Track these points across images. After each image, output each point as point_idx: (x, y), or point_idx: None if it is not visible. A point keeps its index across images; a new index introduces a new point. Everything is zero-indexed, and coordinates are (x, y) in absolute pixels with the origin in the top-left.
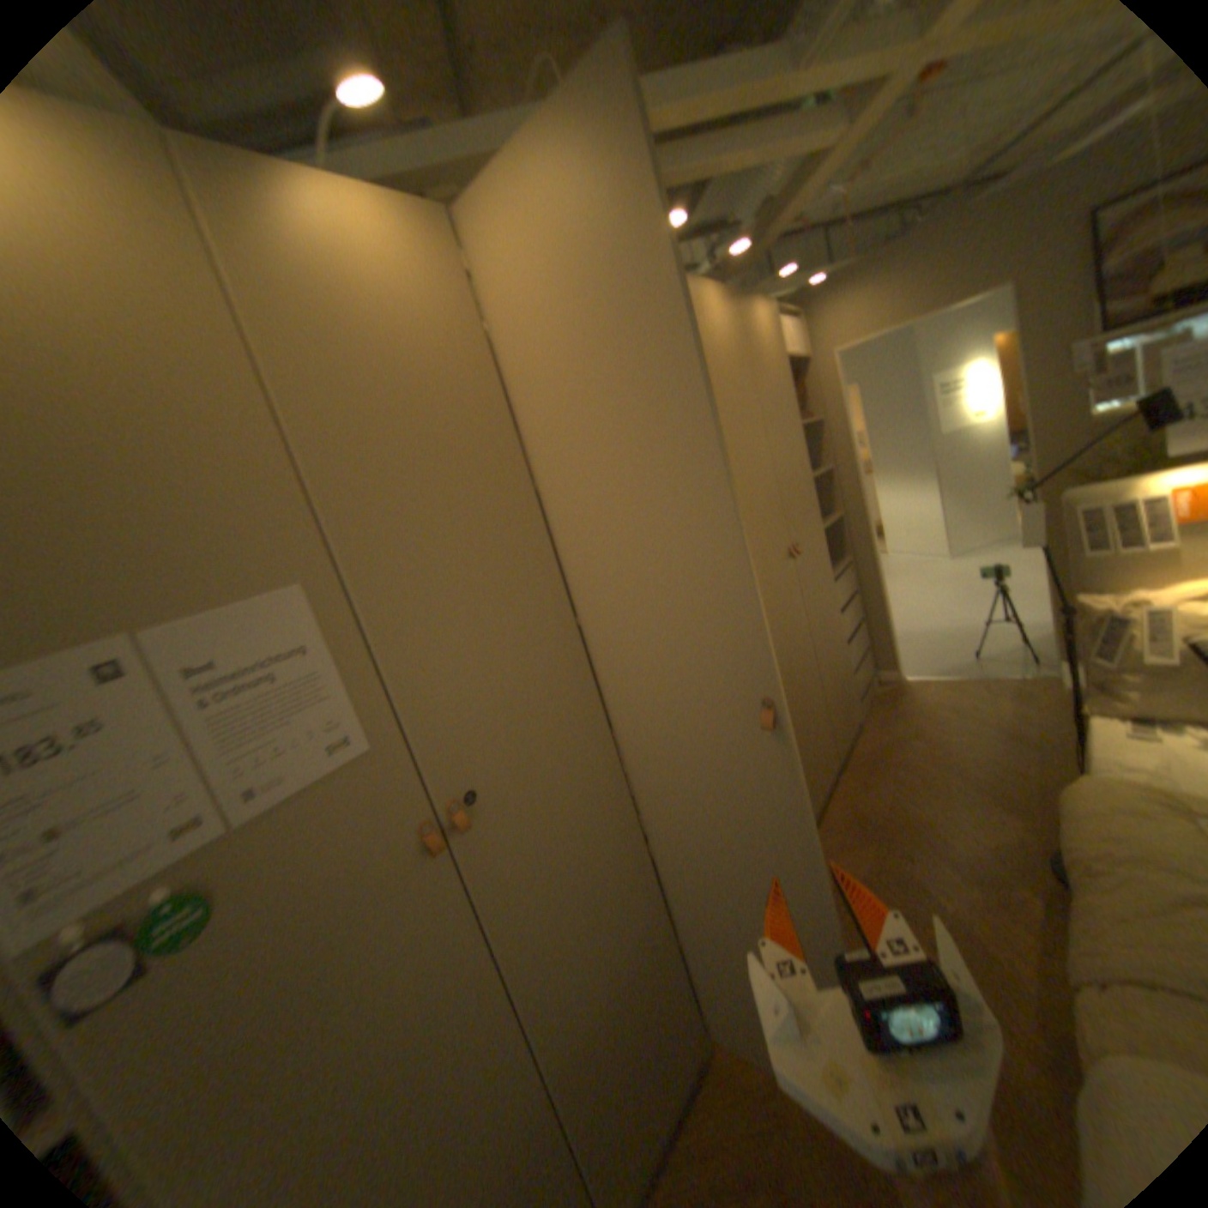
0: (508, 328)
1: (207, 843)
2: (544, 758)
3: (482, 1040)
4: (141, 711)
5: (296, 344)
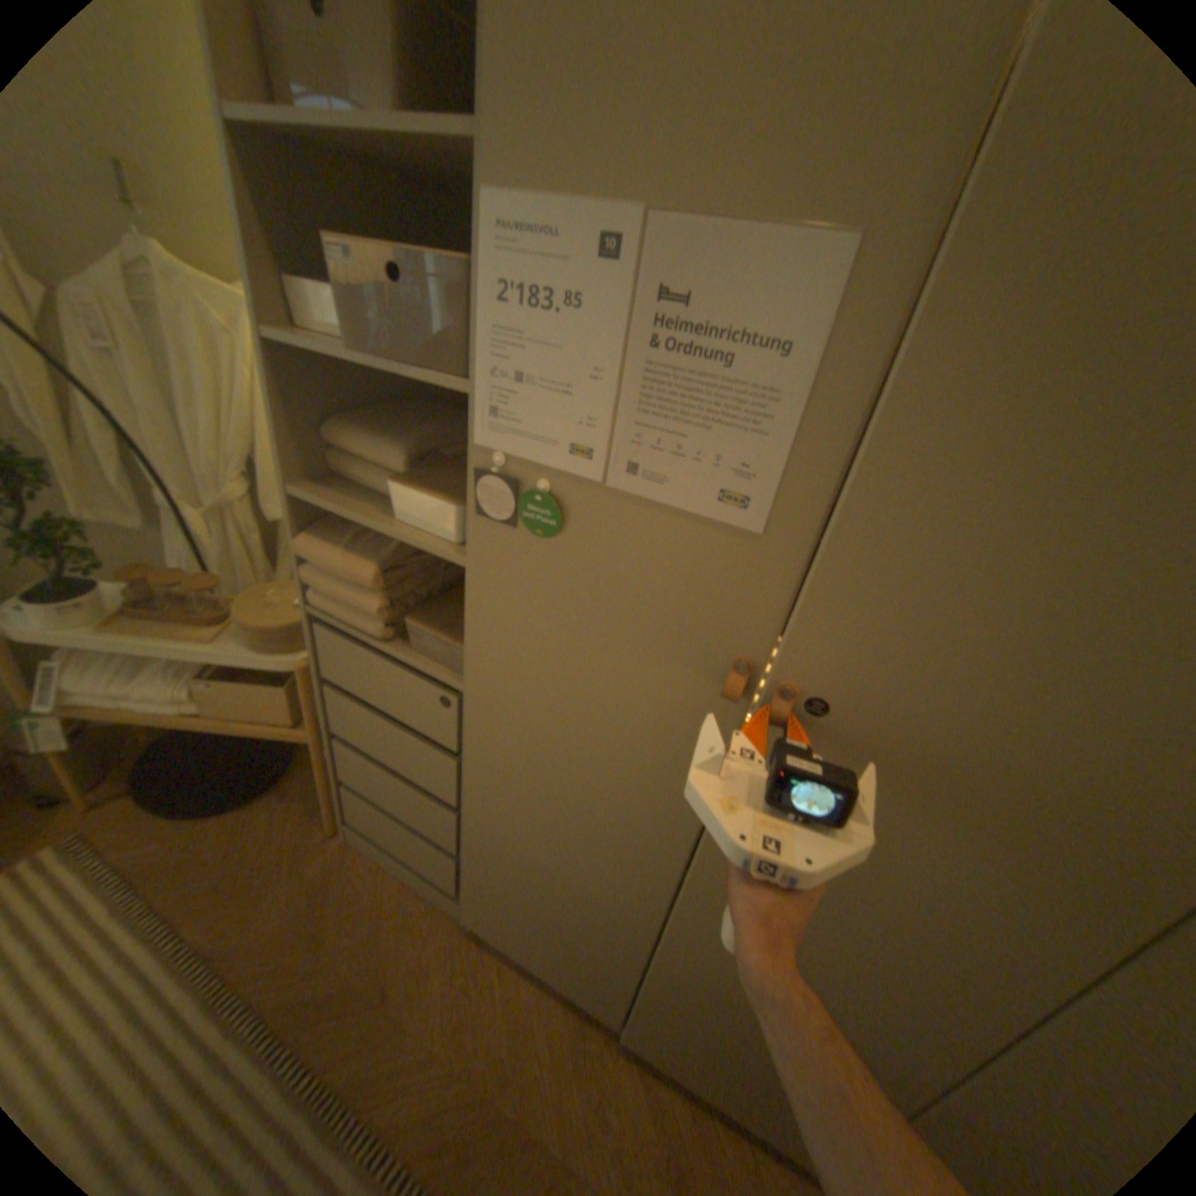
0: None
1: (585, 480)
2: (978, 792)
3: (649, 845)
4: (609, 313)
5: None
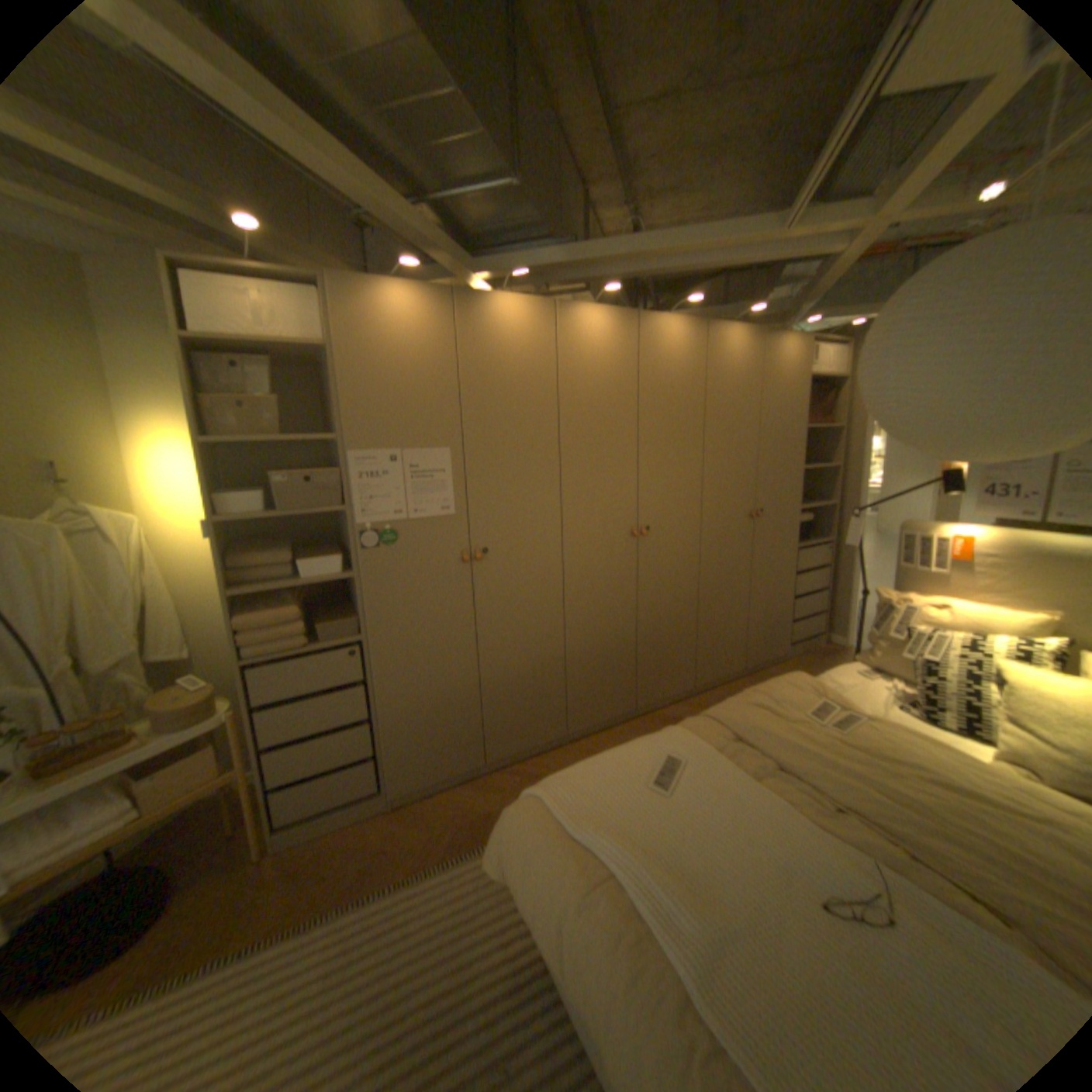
0: (568, 355)
1: (399, 521)
2: (522, 553)
3: (460, 643)
4: (395, 474)
5: (471, 361)
